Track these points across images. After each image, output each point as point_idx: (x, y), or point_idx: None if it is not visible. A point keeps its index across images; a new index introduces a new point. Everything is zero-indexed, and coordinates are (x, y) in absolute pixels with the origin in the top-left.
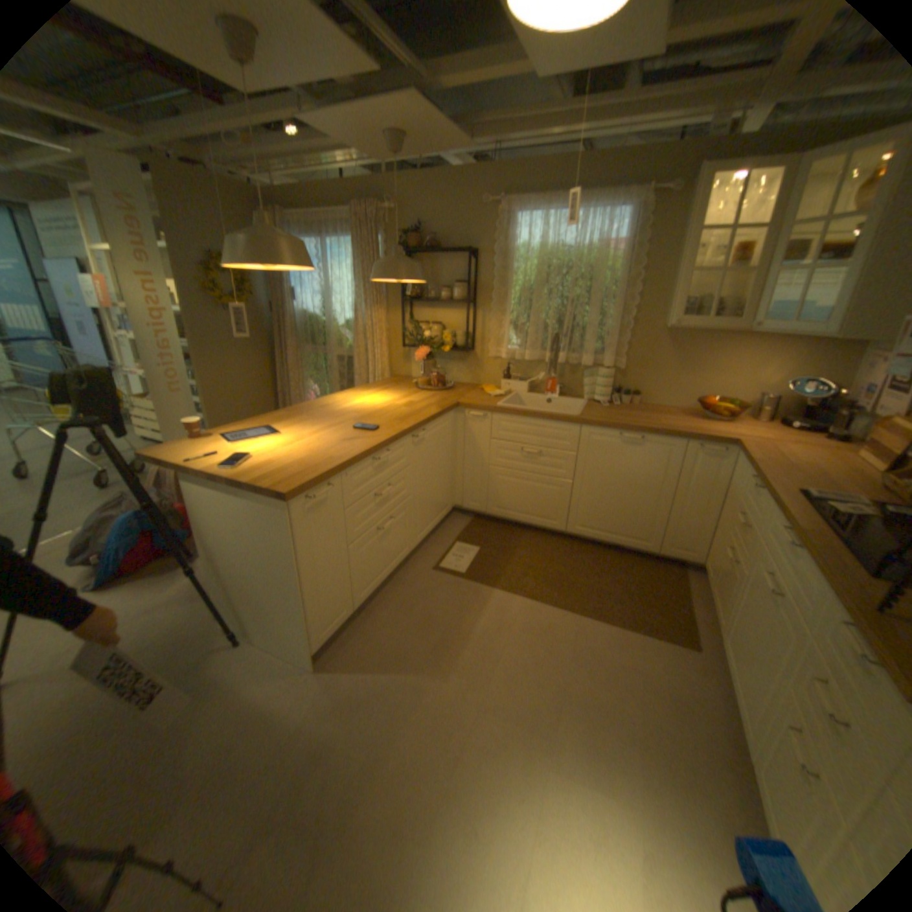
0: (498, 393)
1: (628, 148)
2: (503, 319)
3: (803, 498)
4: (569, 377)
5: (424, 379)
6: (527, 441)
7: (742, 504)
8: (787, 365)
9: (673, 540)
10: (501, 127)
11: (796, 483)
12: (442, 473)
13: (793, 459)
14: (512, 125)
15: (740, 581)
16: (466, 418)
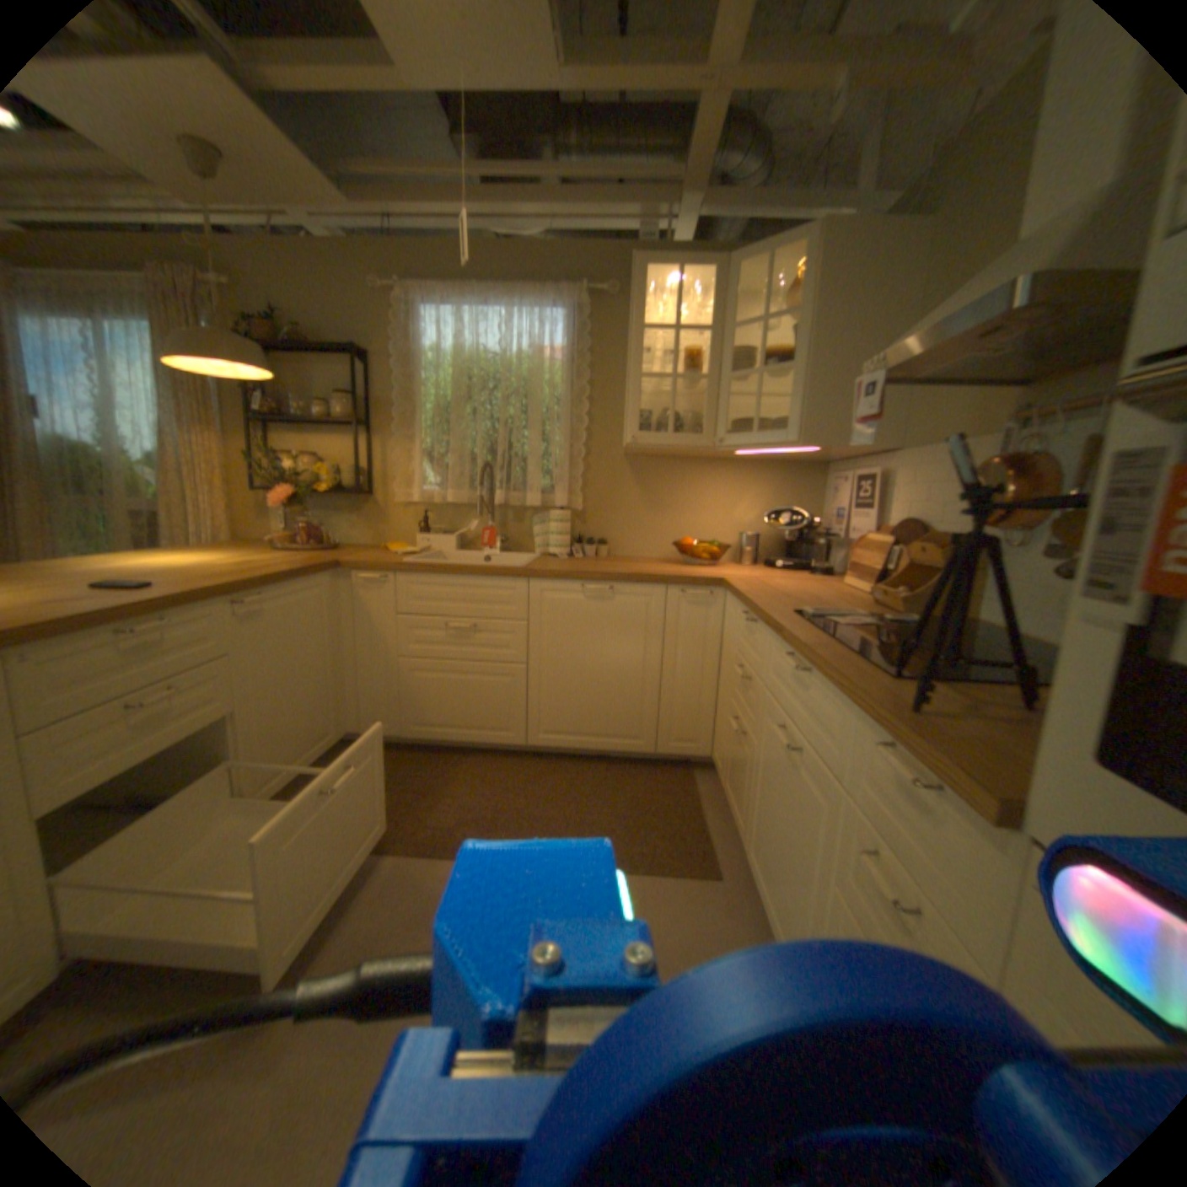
0: (411, 550)
1: (554, 241)
2: (414, 448)
3: (799, 617)
4: (514, 527)
5: (287, 534)
6: (455, 611)
7: (737, 656)
8: (759, 500)
9: (669, 730)
10: (388, 191)
11: (788, 606)
12: (313, 675)
13: (782, 590)
14: (403, 191)
15: (751, 757)
16: (356, 584)
